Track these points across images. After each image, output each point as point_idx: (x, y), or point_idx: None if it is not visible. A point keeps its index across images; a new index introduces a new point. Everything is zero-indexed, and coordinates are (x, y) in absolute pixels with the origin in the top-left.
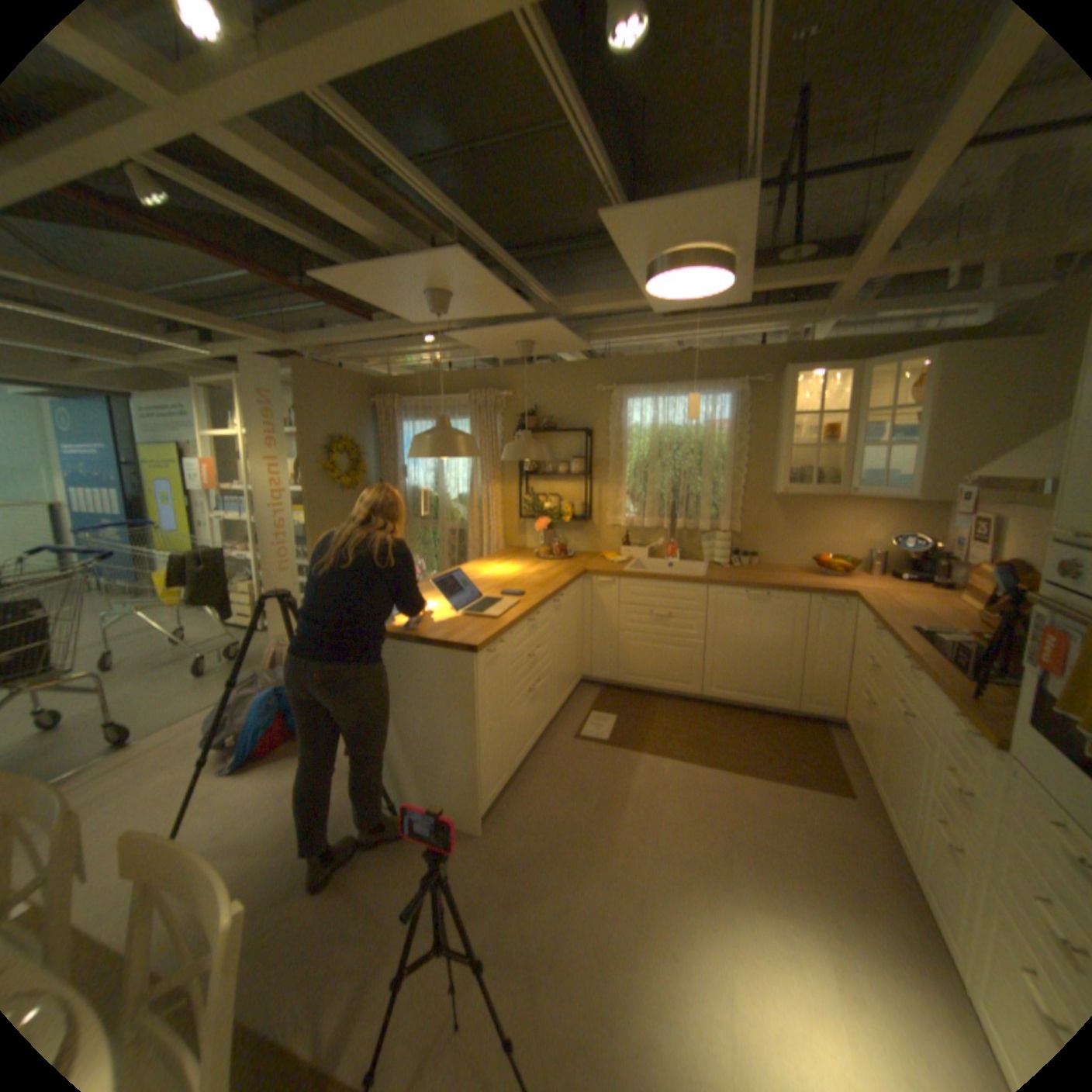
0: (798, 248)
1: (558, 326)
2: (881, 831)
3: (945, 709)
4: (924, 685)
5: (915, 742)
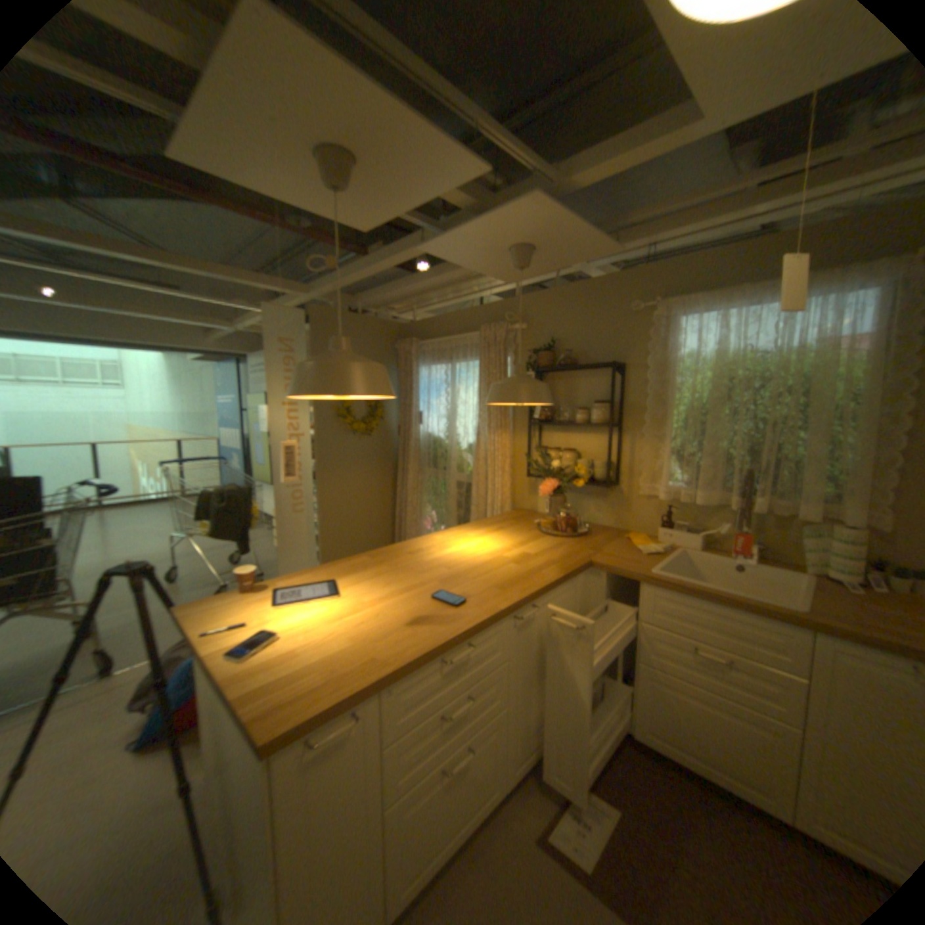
0: None
1: (549, 201)
2: None
3: None
4: None
5: None
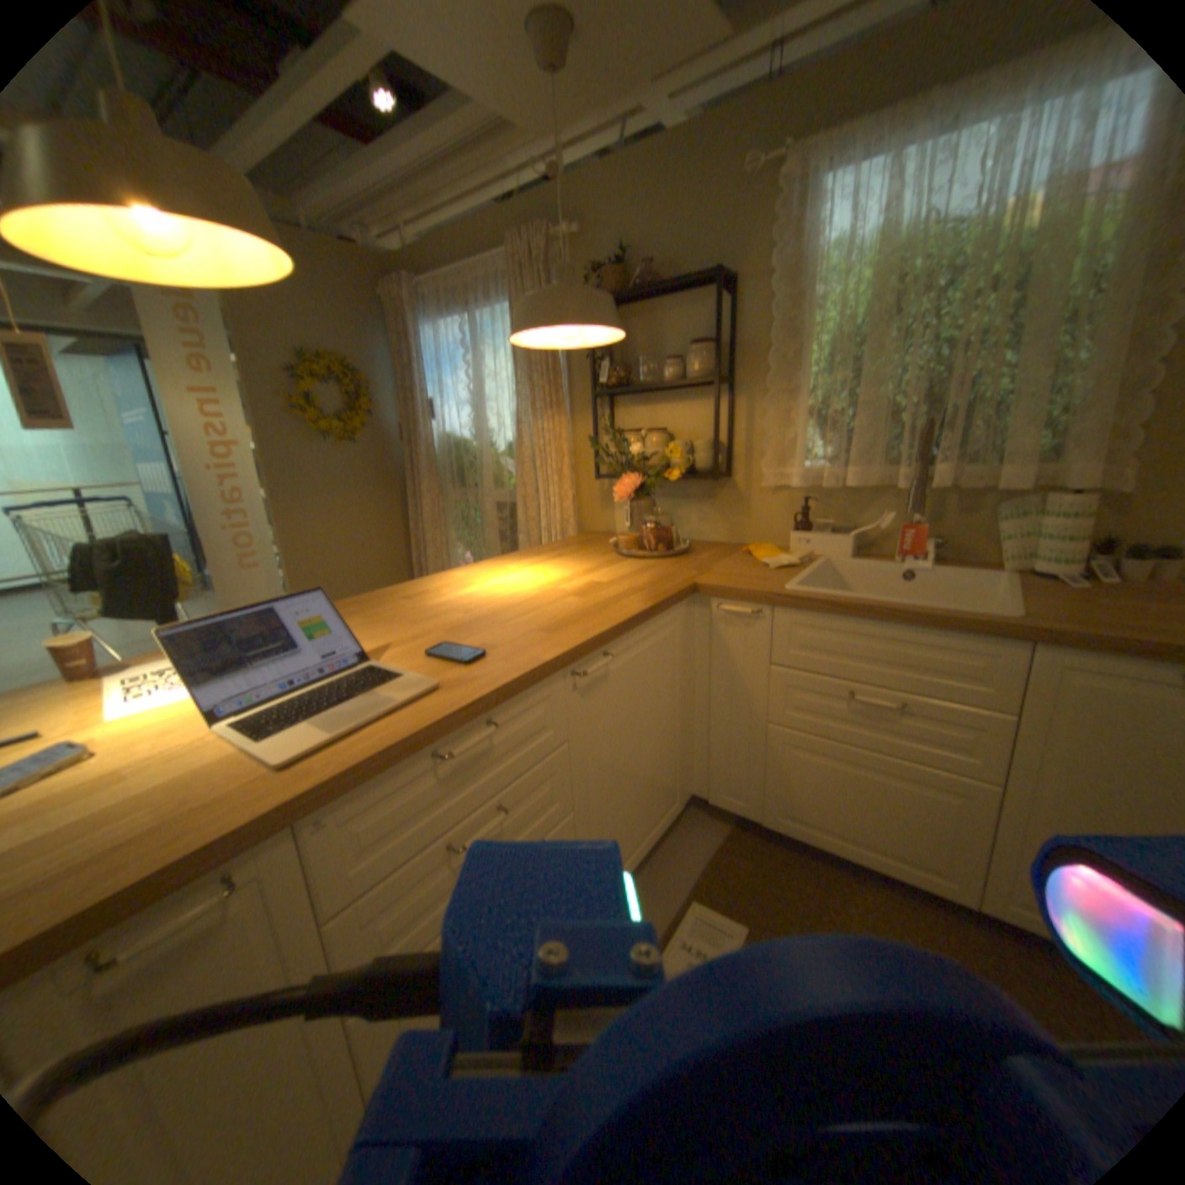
0: None
1: None
2: None
3: None
4: None
5: None
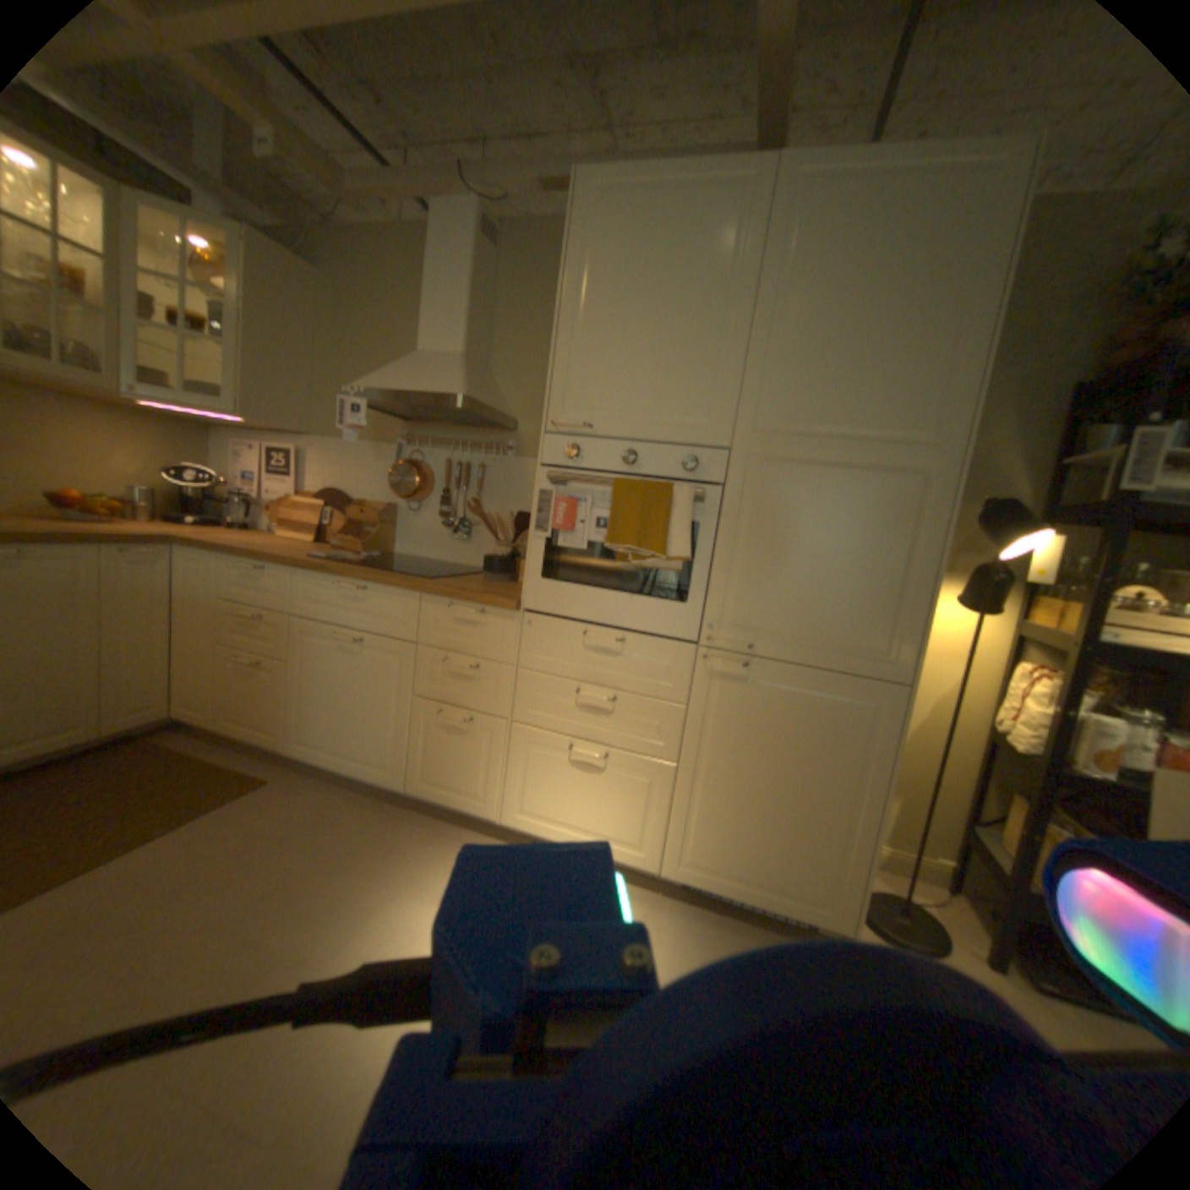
0: None
1: None
2: (313, 790)
3: (417, 610)
4: (371, 601)
5: (366, 665)
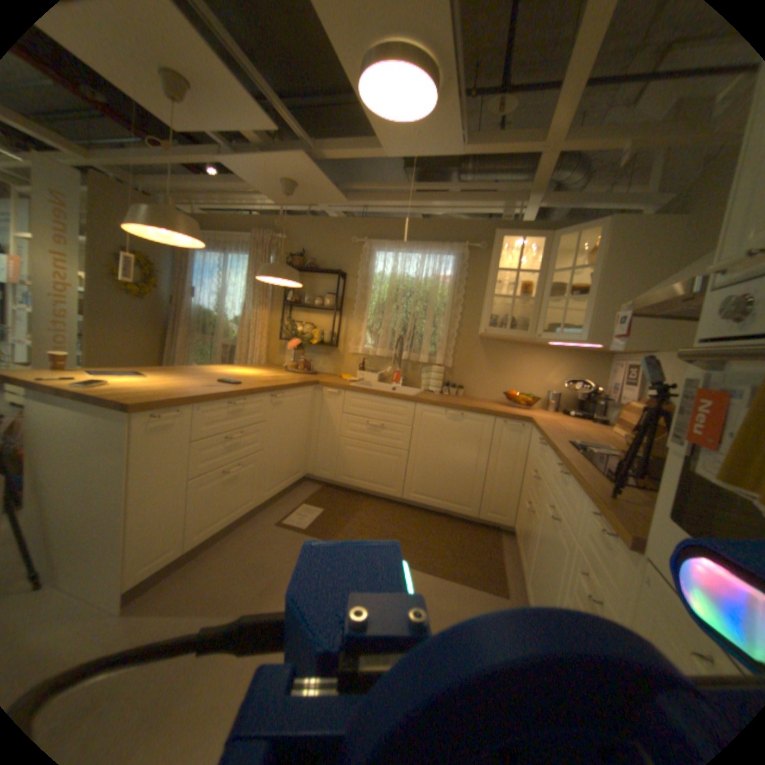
0: (502, 98)
1: (309, 161)
2: None
3: (584, 509)
4: (569, 488)
5: (557, 544)
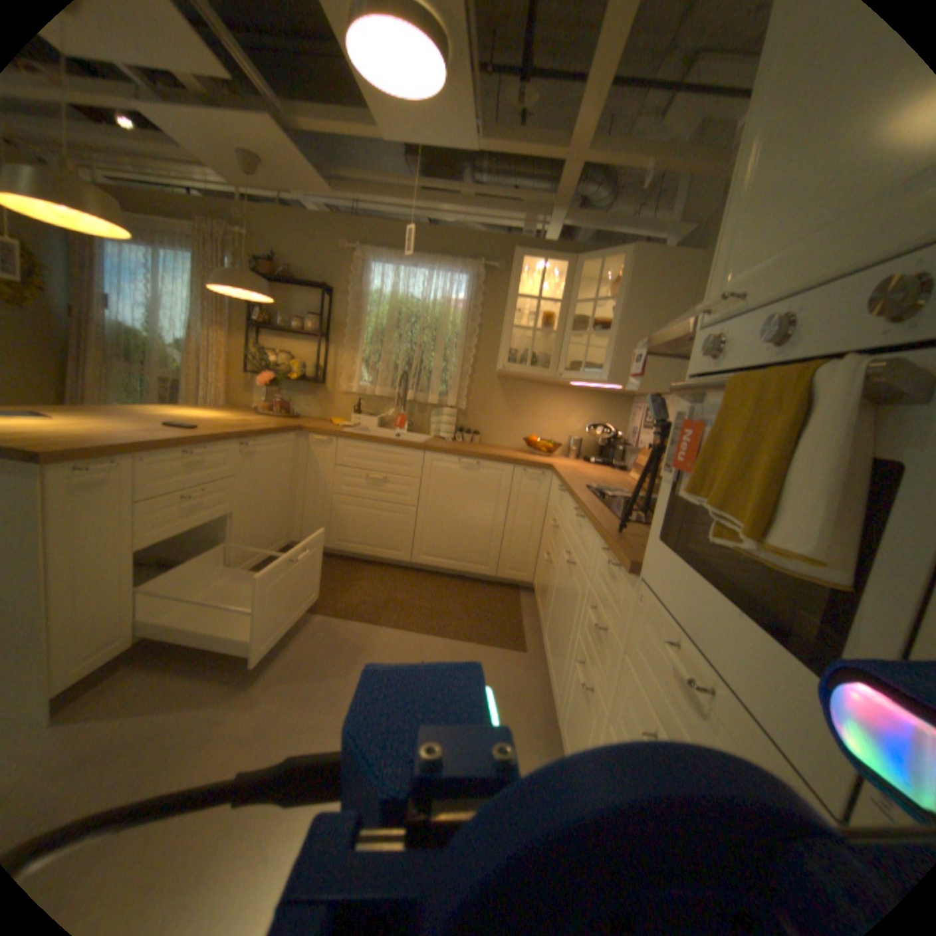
0: (522, 87)
1: (278, 130)
2: (540, 679)
3: (595, 548)
4: (584, 531)
5: (571, 588)
